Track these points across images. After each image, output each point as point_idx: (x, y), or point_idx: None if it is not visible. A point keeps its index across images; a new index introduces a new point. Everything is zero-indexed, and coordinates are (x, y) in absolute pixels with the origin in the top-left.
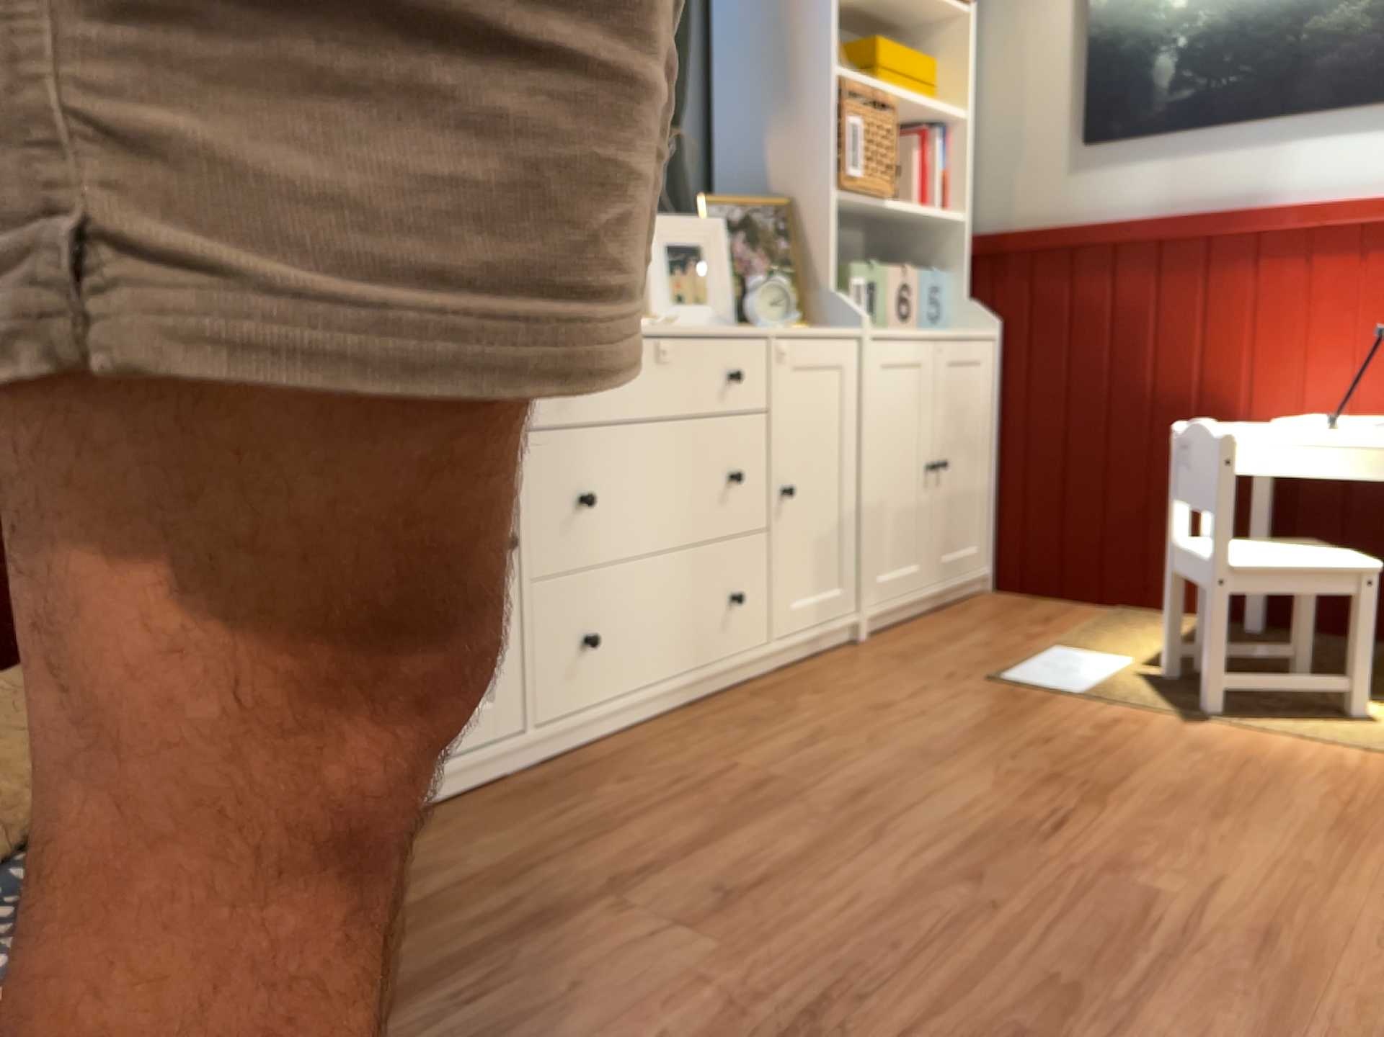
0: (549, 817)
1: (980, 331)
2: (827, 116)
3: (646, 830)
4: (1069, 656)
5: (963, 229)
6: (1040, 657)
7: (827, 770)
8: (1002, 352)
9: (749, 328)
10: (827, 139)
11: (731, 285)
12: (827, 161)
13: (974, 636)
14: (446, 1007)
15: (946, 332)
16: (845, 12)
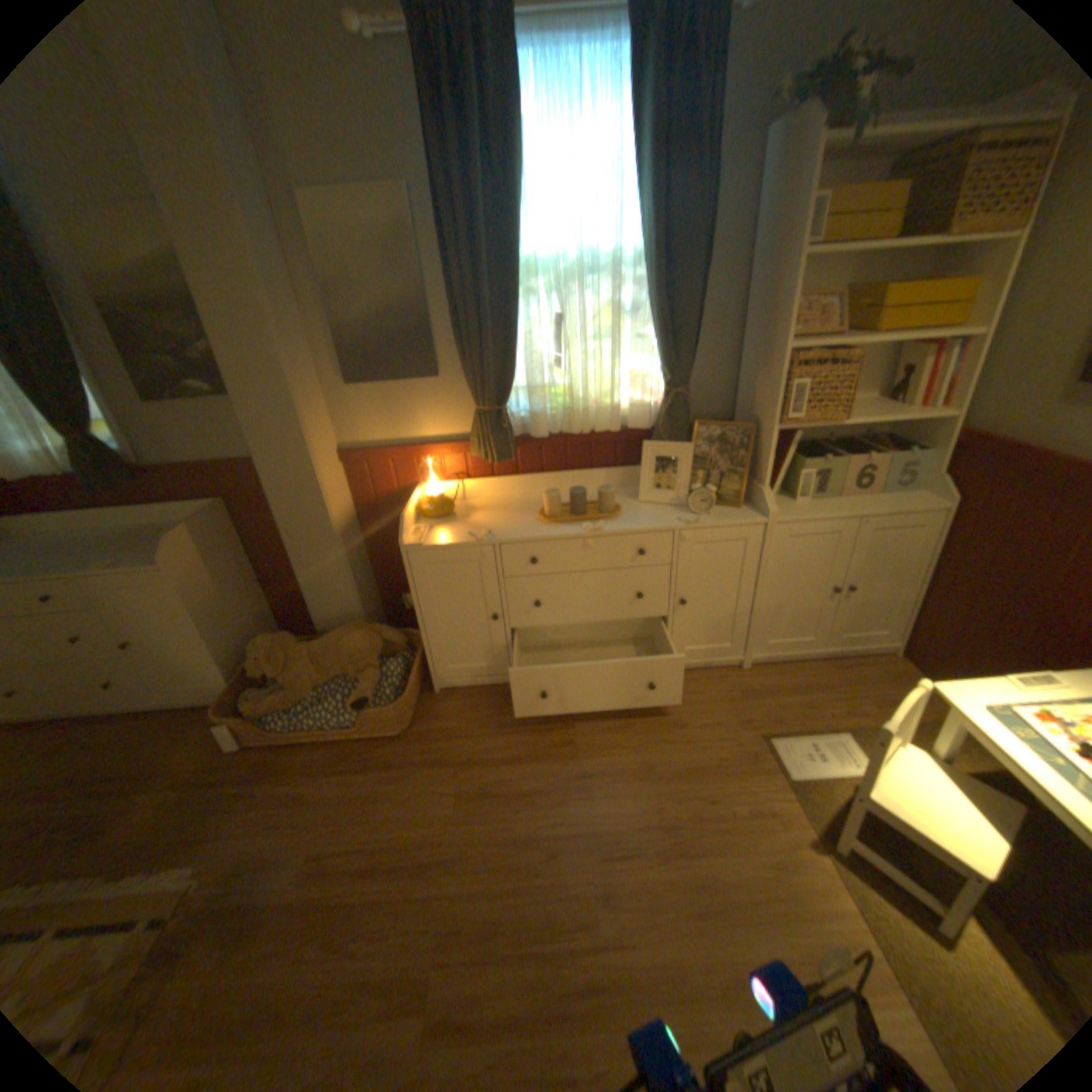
0: (492, 715)
1: (940, 502)
2: (780, 379)
3: (505, 743)
4: (843, 748)
5: (957, 422)
6: (821, 738)
7: (597, 754)
8: (956, 520)
9: (683, 514)
10: (778, 394)
11: (687, 484)
12: (776, 409)
13: (816, 697)
14: (384, 780)
15: (886, 507)
16: (888, 250)
